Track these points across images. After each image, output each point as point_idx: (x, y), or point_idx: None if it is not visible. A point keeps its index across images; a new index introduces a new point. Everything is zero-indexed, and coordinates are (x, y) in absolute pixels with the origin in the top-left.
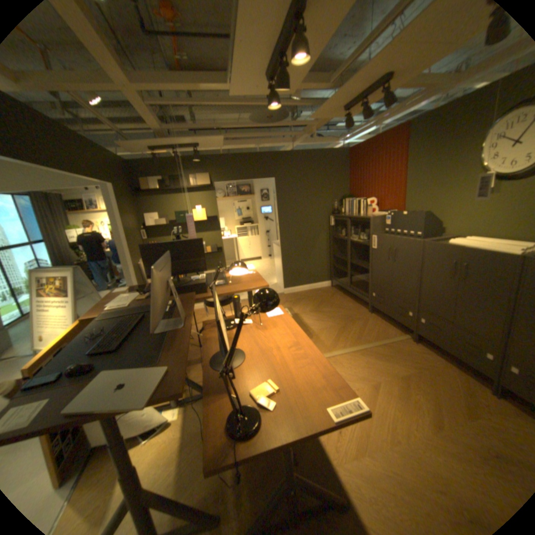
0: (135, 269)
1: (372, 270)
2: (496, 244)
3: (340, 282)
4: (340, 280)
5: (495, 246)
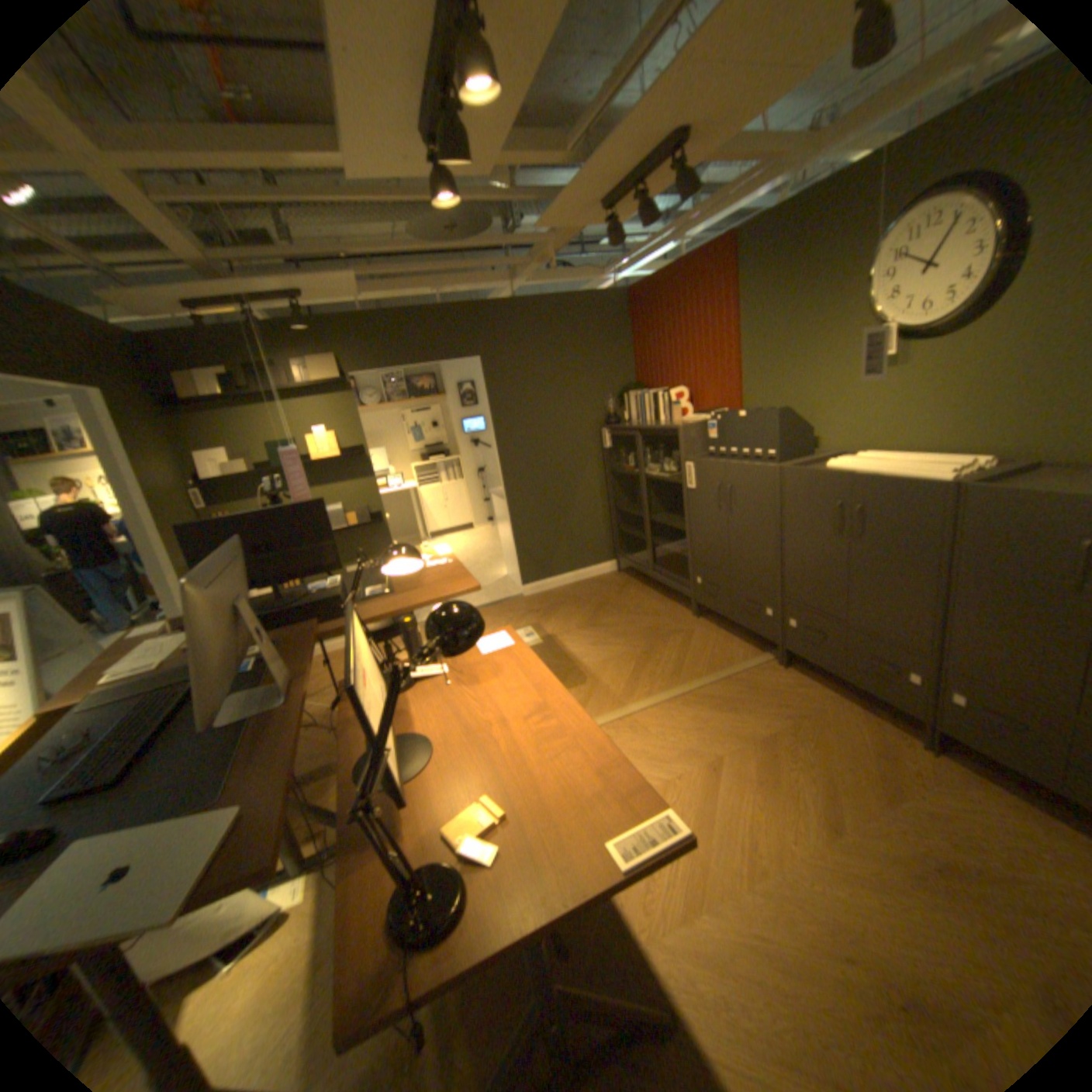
0: None
1: (692, 533)
2: (910, 464)
3: (634, 562)
4: (633, 558)
5: (907, 467)
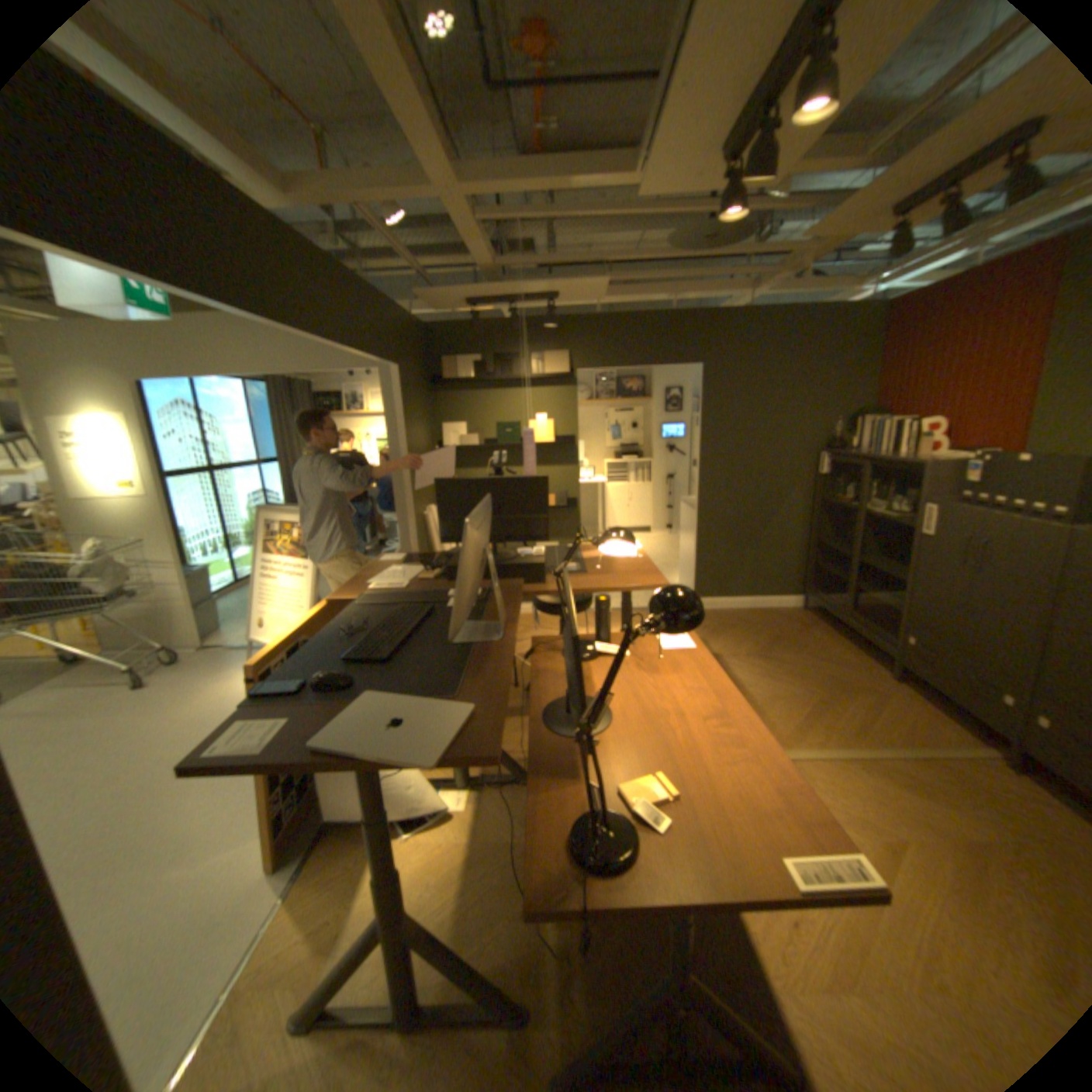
0: (419, 524)
1: (916, 585)
2: None
3: (828, 603)
4: (829, 598)
5: None
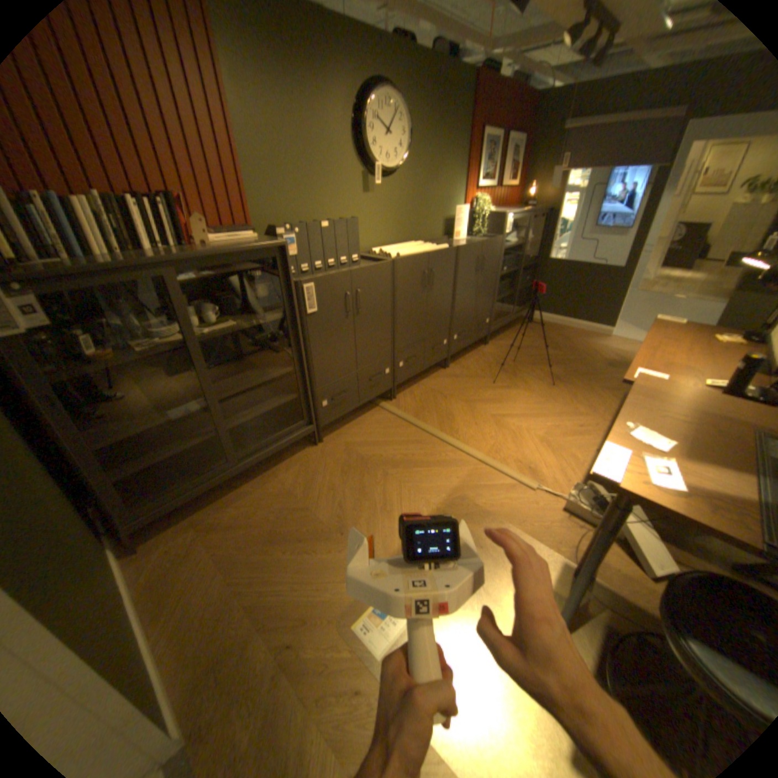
0: None
1: (313, 362)
2: (419, 246)
3: (190, 489)
4: (186, 485)
5: (423, 246)
